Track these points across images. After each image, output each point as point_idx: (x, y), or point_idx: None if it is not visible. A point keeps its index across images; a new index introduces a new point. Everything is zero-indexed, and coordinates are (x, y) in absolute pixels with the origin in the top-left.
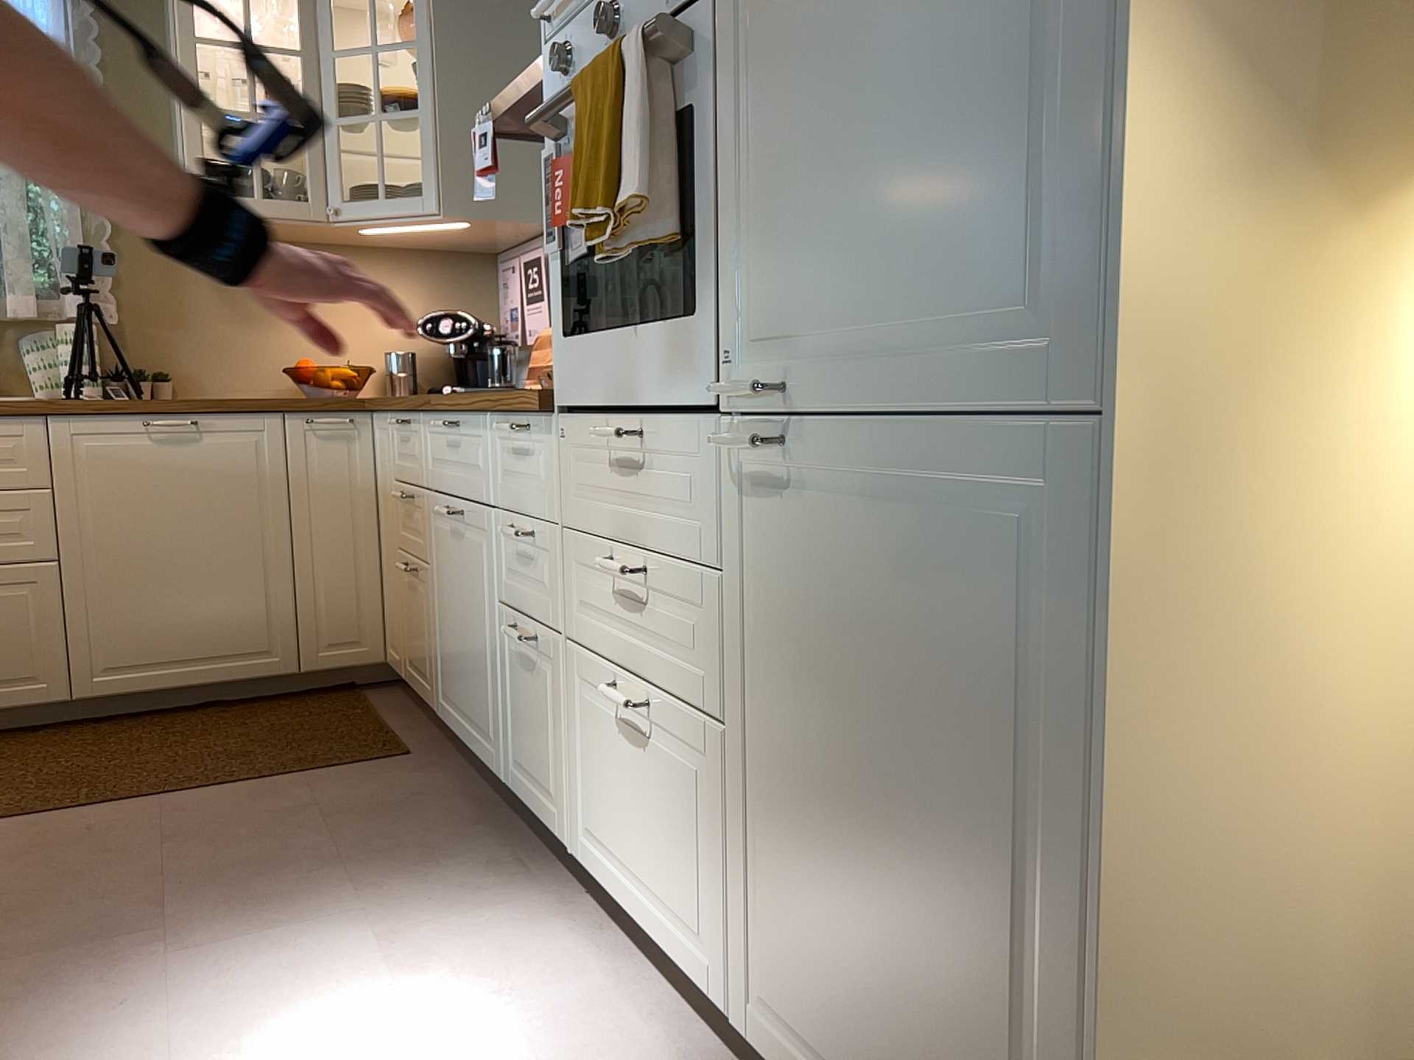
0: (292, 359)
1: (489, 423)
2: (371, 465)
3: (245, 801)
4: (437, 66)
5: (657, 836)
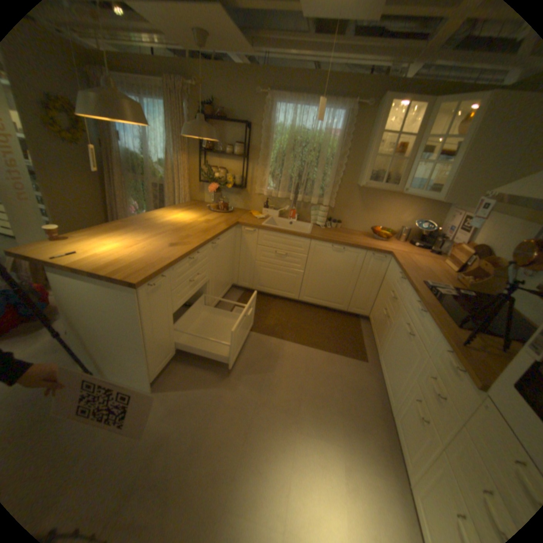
0: (373, 222)
1: (442, 336)
2: (385, 269)
3: (325, 362)
4: (469, 146)
5: None
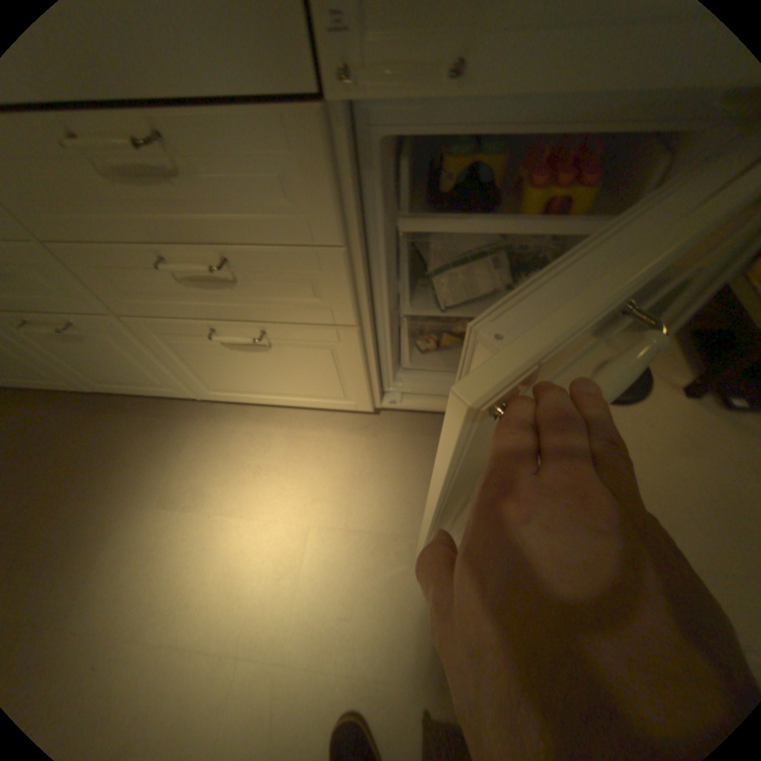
0: None
1: None
2: None
3: None
4: None
5: (287, 378)
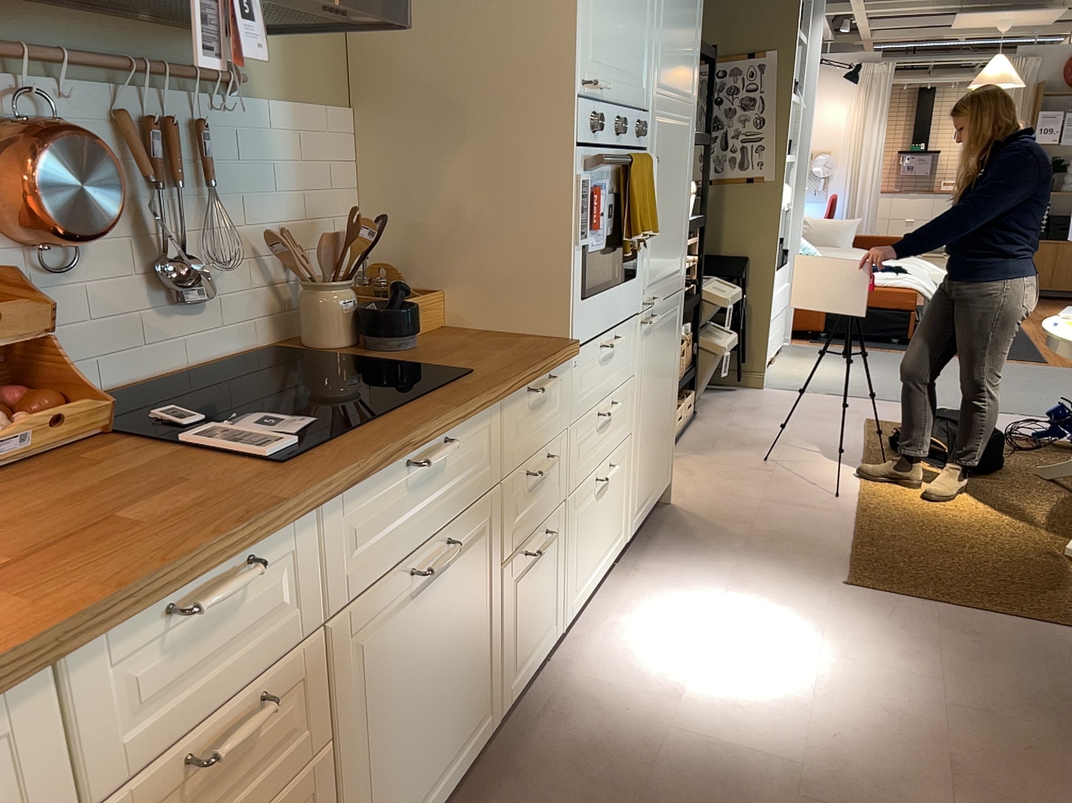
0: None
1: (501, 404)
2: None
3: None
4: None
5: (608, 522)
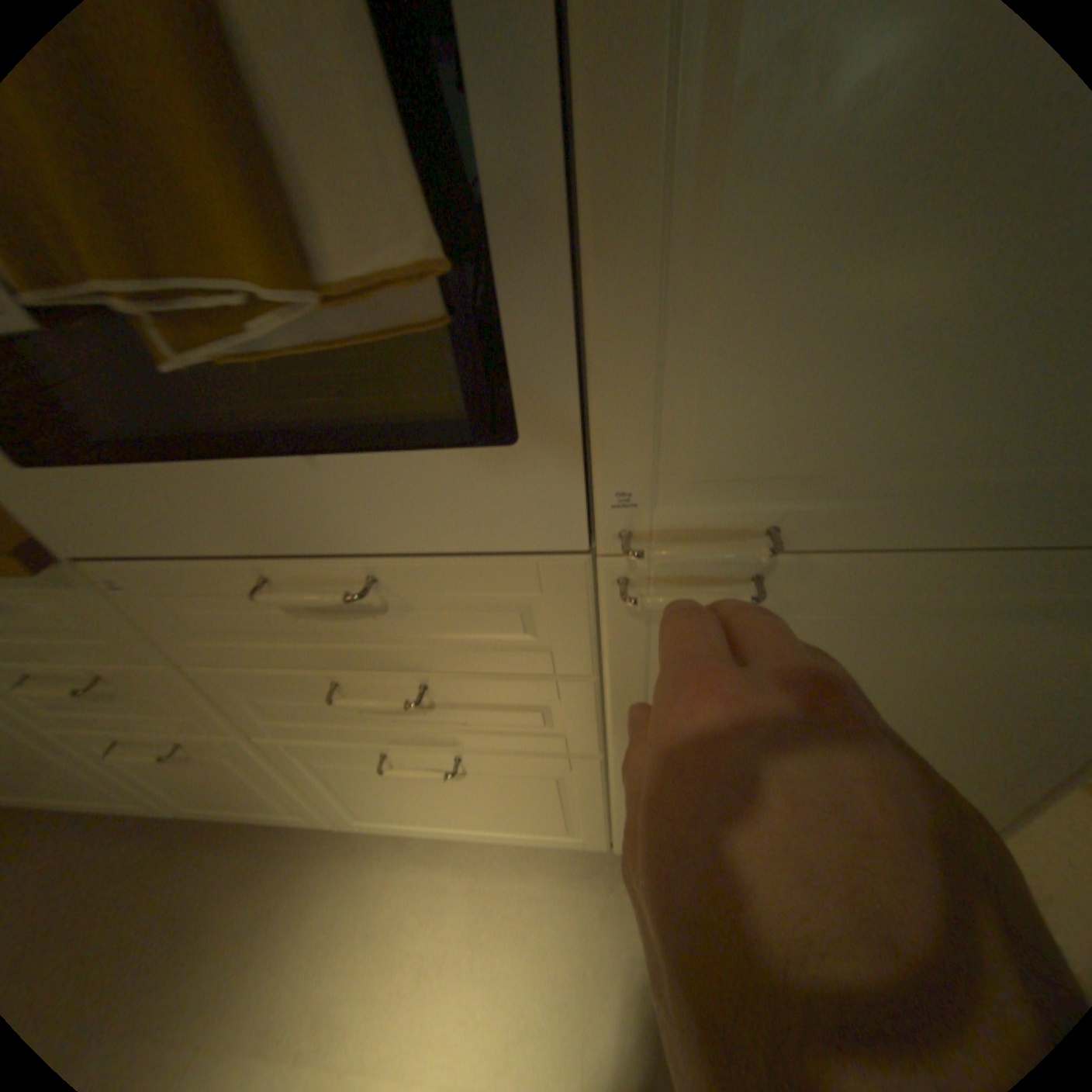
0: None
1: None
2: None
3: None
4: None
5: (479, 809)
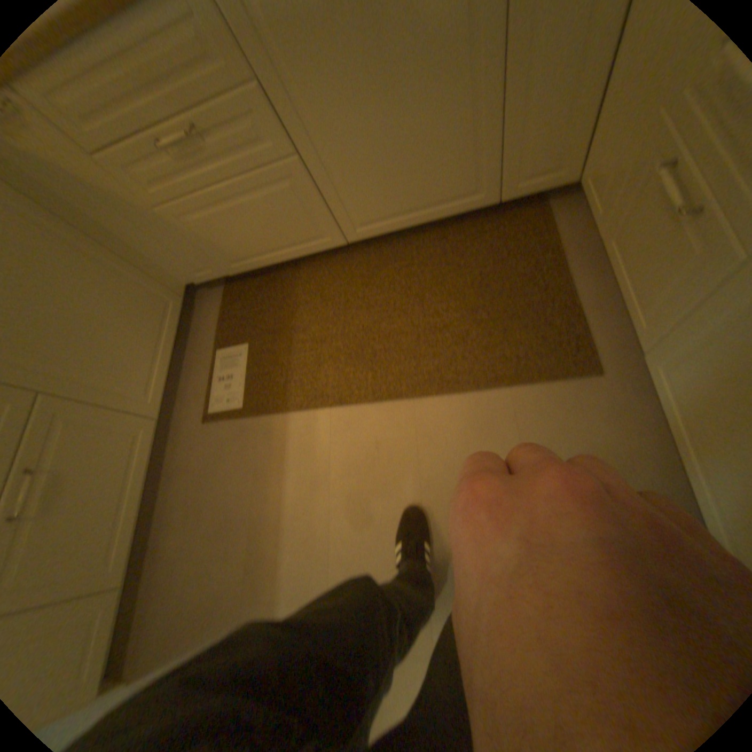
0: None
1: None
2: None
3: (470, 429)
4: None
5: None
